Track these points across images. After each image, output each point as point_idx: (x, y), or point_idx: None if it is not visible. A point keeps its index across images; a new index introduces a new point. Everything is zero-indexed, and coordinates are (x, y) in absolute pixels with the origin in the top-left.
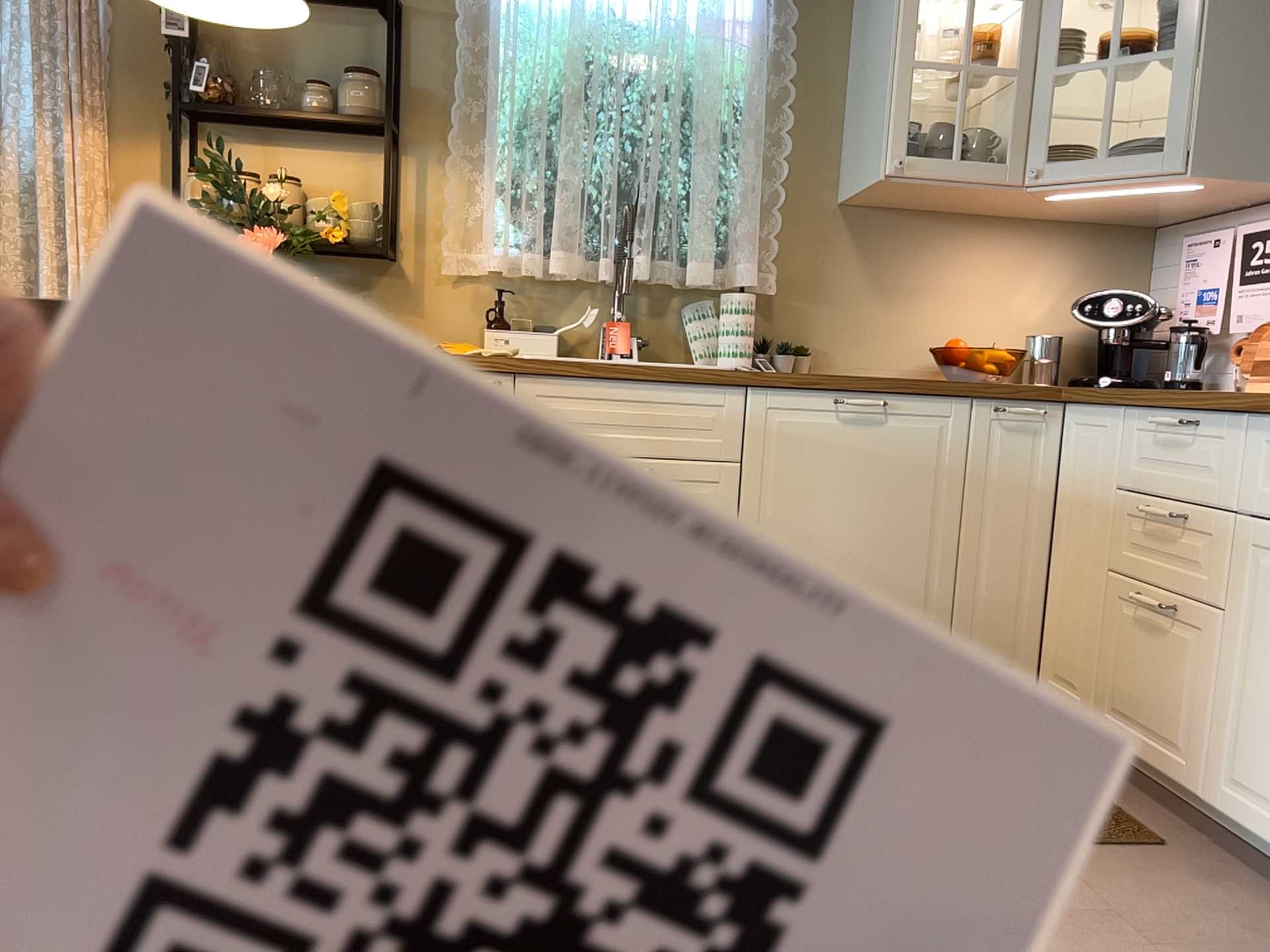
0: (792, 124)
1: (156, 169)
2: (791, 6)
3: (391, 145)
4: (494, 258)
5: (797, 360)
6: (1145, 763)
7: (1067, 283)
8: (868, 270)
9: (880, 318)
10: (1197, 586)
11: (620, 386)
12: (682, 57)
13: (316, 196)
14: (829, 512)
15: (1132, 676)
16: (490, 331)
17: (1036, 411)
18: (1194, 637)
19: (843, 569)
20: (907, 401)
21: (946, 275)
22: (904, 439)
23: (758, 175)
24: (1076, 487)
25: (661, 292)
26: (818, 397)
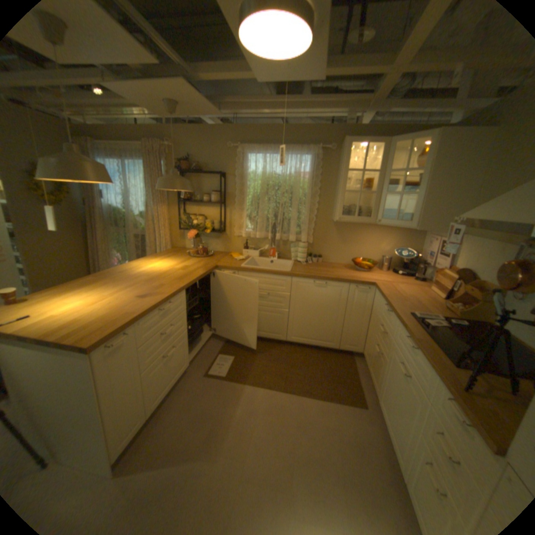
0: (318, 200)
1: (176, 212)
2: (319, 169)
3: (221, 208)
4: (244, 234)
5: (317, 259)
6: (374, 385)
7: (397, 241)
8: (339, 236)
9: (342, 249)
10: (386, 352)
11: (261, 275)
12: (291, 183)
13: (208, 217)
14: (311, 306)
15: (375, 363)
16: (244, 250)
17: (366, 289)
18: (384, 363)
19: (314, 319)
20: (332, 283)
21: (361, 238)
22: (330, 292)
23: (308, 214)
24: (374, 309)
25: (285, 240)
26: (309, 280)
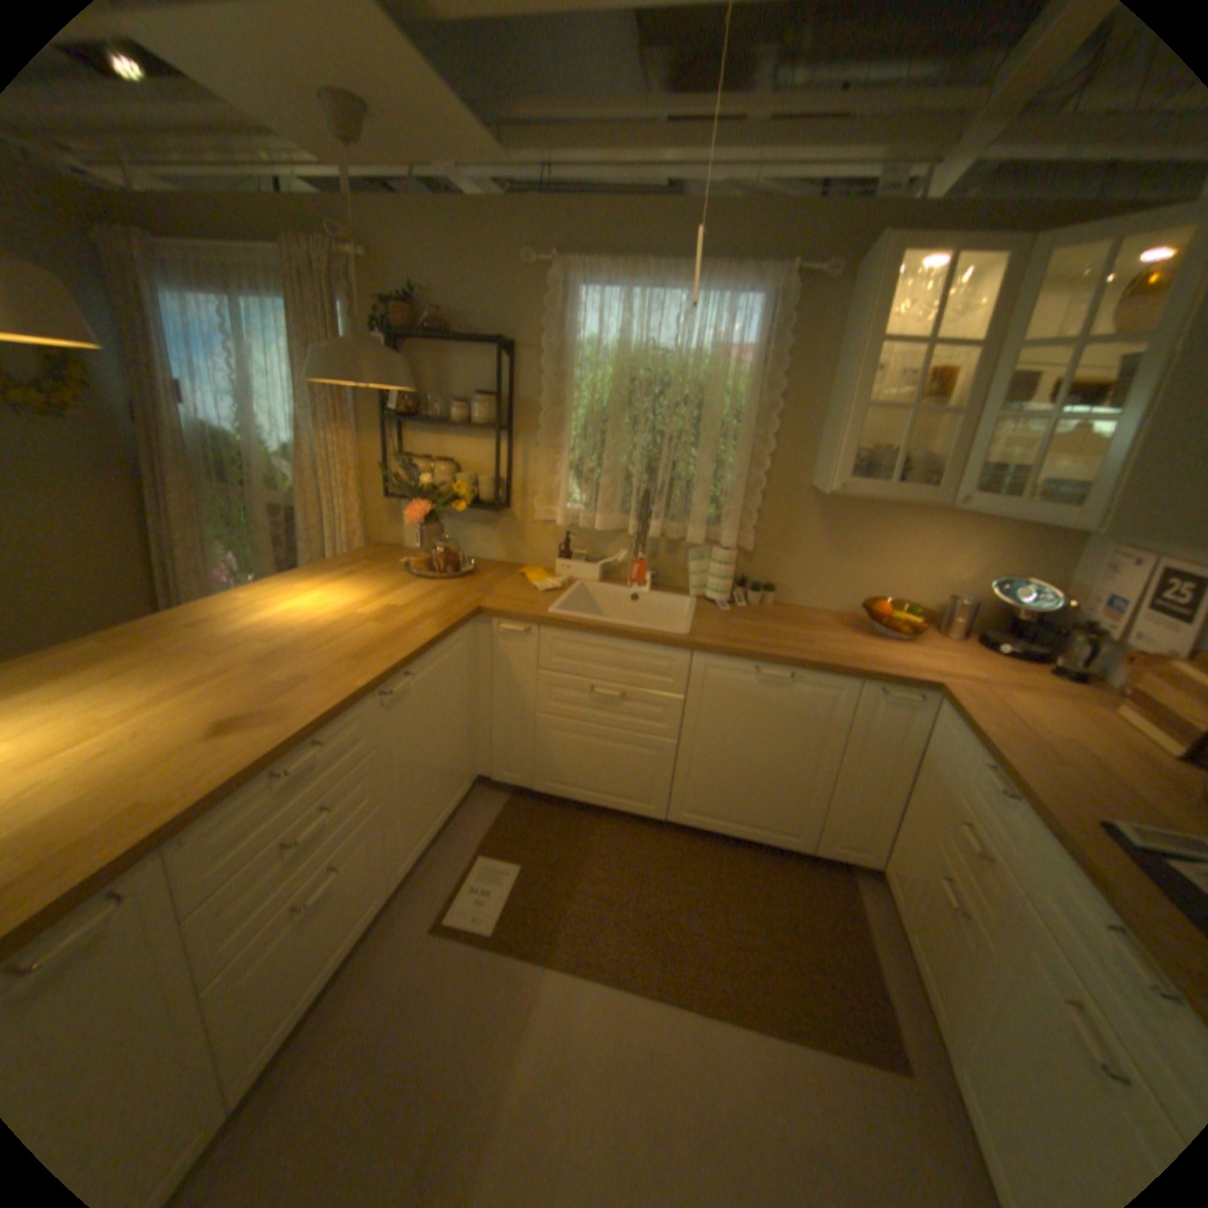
0: (776, 430)
1: (378, 448)
2: (787, 336)
3: (498, 444)
4: (560, 518)
5: (762, 597)
6: (926, 991)
7: (998, 557)
8: (828, 536)
9: (833, 570)
10: (986, 917)
11: (605, 641)
12: (699, 376)
13: (464, 467)
14: (743, 737)
15: (933, 927)
16: (558, 562)
17: (914, 700)
18: (975, 948)
19: (749, 773)
20: (810, 676)
21: (891, 543)
22: (803, 700)
23: (745, 469)
24: (935, 761)
25: (673, 540)
26: (742, 665)
